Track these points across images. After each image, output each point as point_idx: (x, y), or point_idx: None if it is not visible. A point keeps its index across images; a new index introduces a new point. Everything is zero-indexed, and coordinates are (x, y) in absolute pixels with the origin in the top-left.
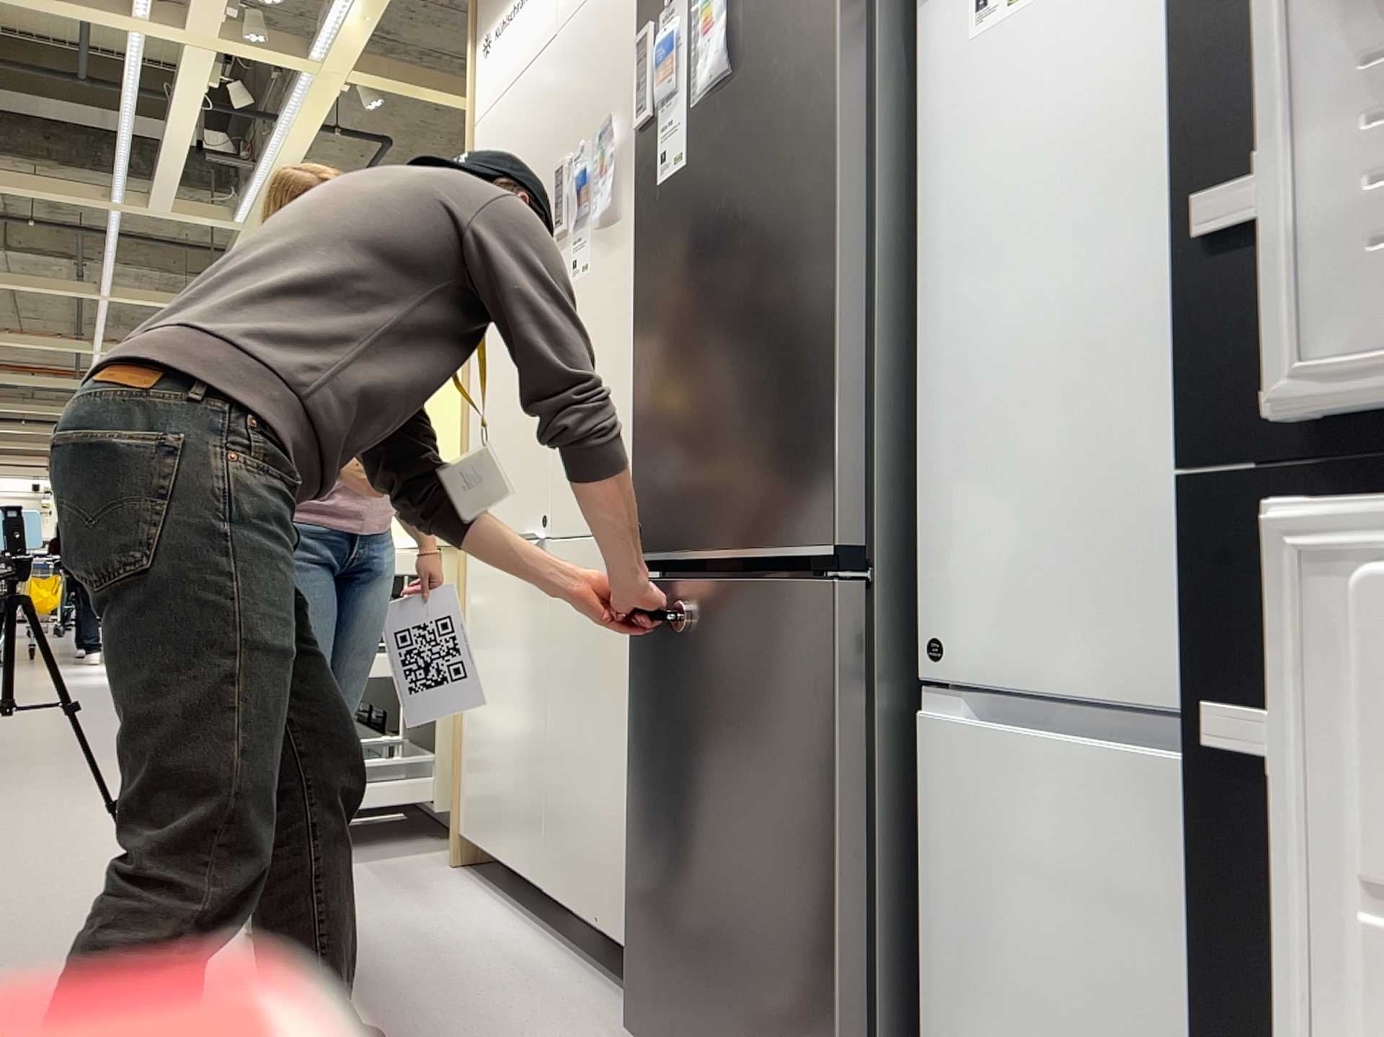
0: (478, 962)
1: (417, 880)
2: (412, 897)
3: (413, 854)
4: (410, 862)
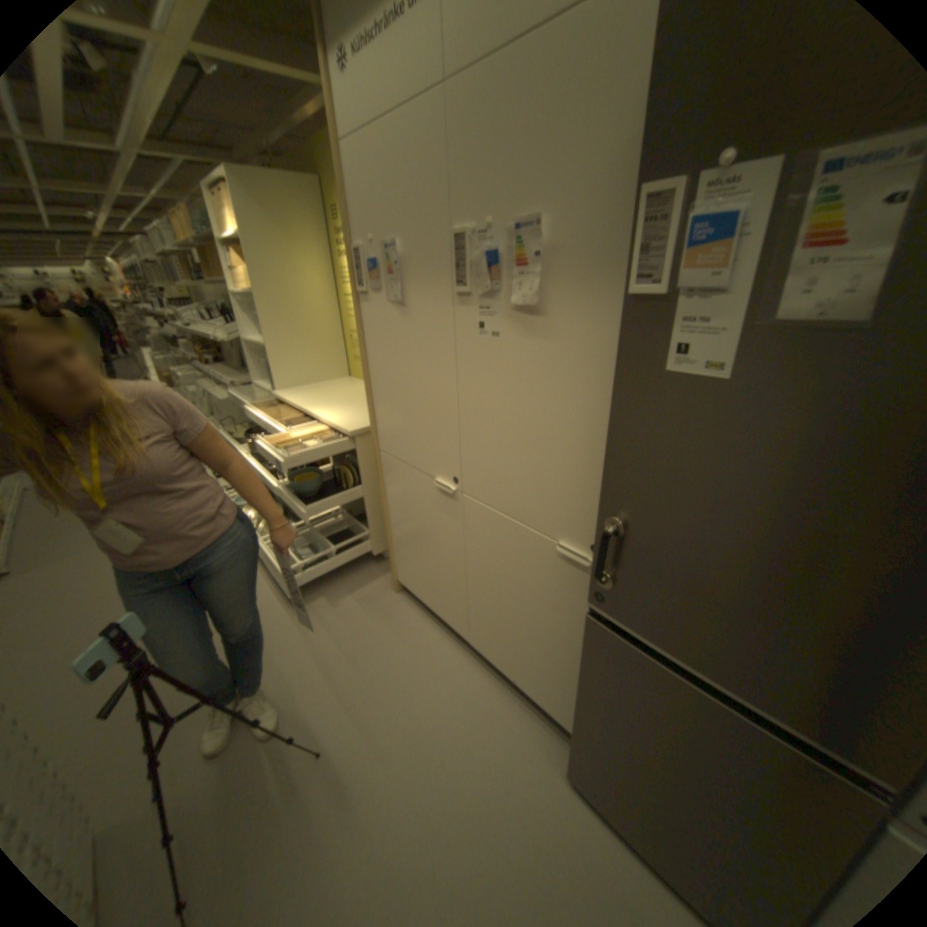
0: (452, 693)
1: (385, 608)
2: (390, 627)
3: (371, 581)
4: (373, 589)
